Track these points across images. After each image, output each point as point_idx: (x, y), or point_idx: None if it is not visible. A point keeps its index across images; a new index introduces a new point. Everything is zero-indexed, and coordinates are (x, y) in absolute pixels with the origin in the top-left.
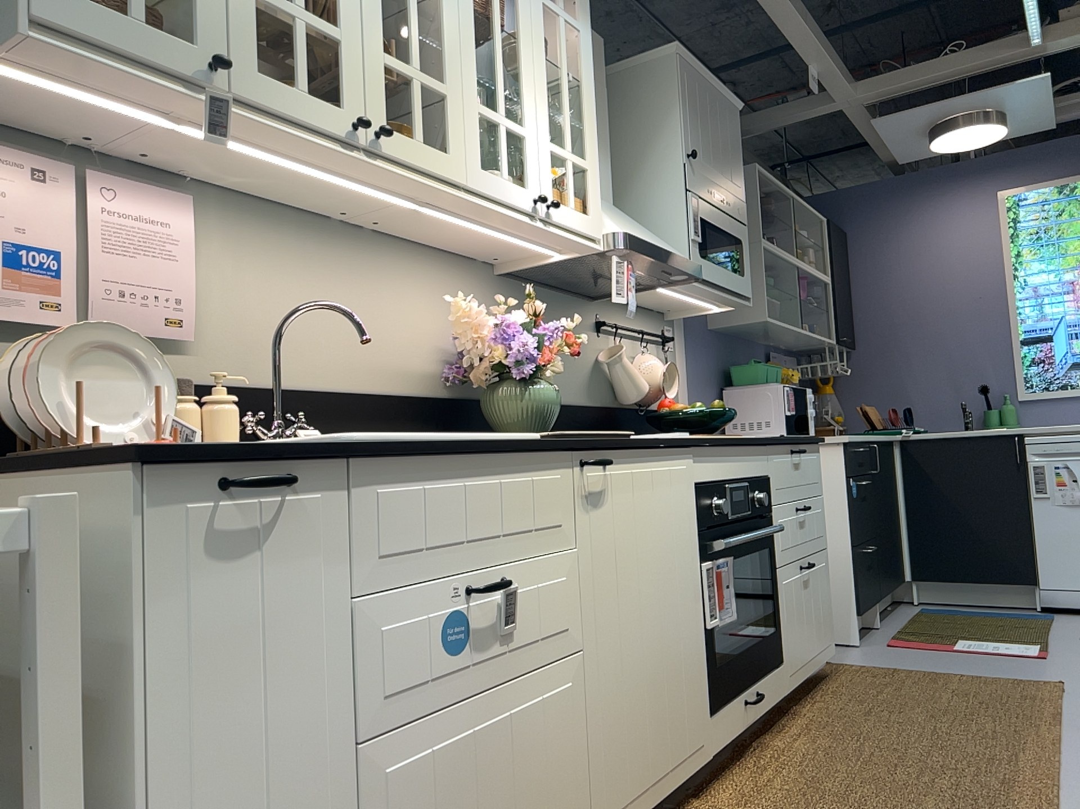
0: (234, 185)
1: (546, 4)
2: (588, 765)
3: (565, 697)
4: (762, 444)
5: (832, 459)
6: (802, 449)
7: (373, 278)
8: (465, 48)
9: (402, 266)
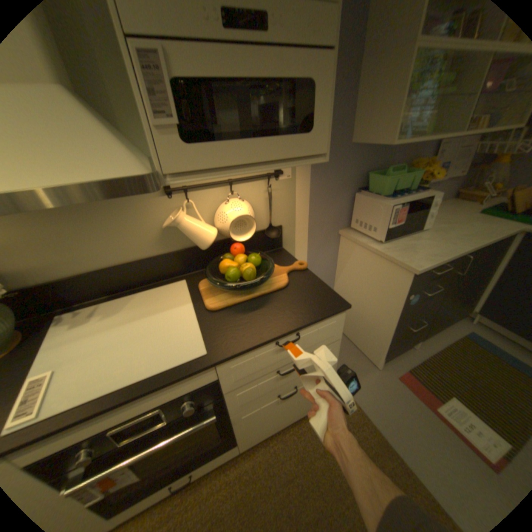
0: None
1: None
2: None
3: None
4: (184, 379)
5: (403, 277)
6: (298, 331)
7: None
8: None
9: None
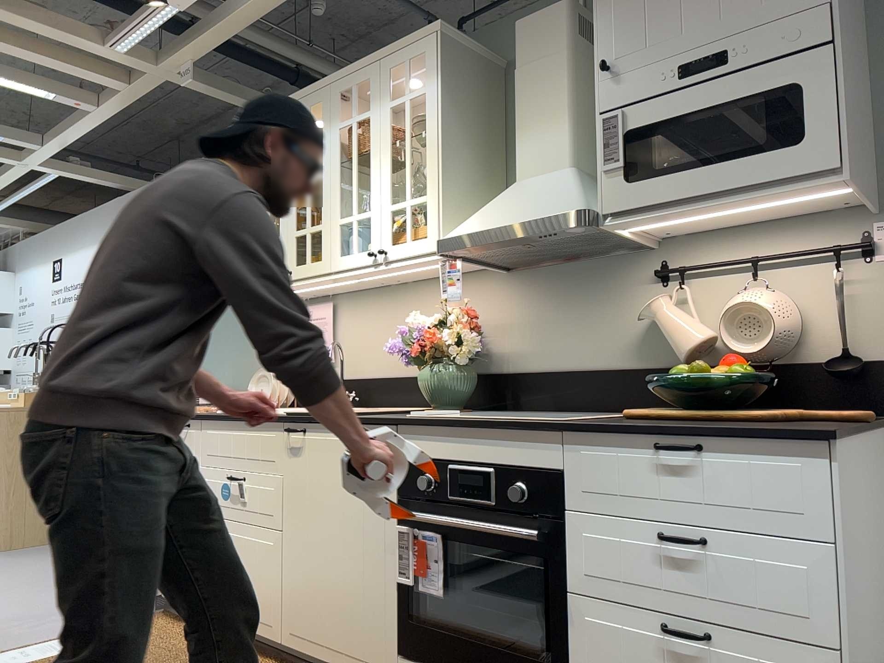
0: (344, 290)
1: (391, 107)
2: (281, 593)
3: (269, 548)
4: (525, 428)
5: None
6: (704, 444)
7: (411, 308)
8: (332, 193)
9: (428, 294)
